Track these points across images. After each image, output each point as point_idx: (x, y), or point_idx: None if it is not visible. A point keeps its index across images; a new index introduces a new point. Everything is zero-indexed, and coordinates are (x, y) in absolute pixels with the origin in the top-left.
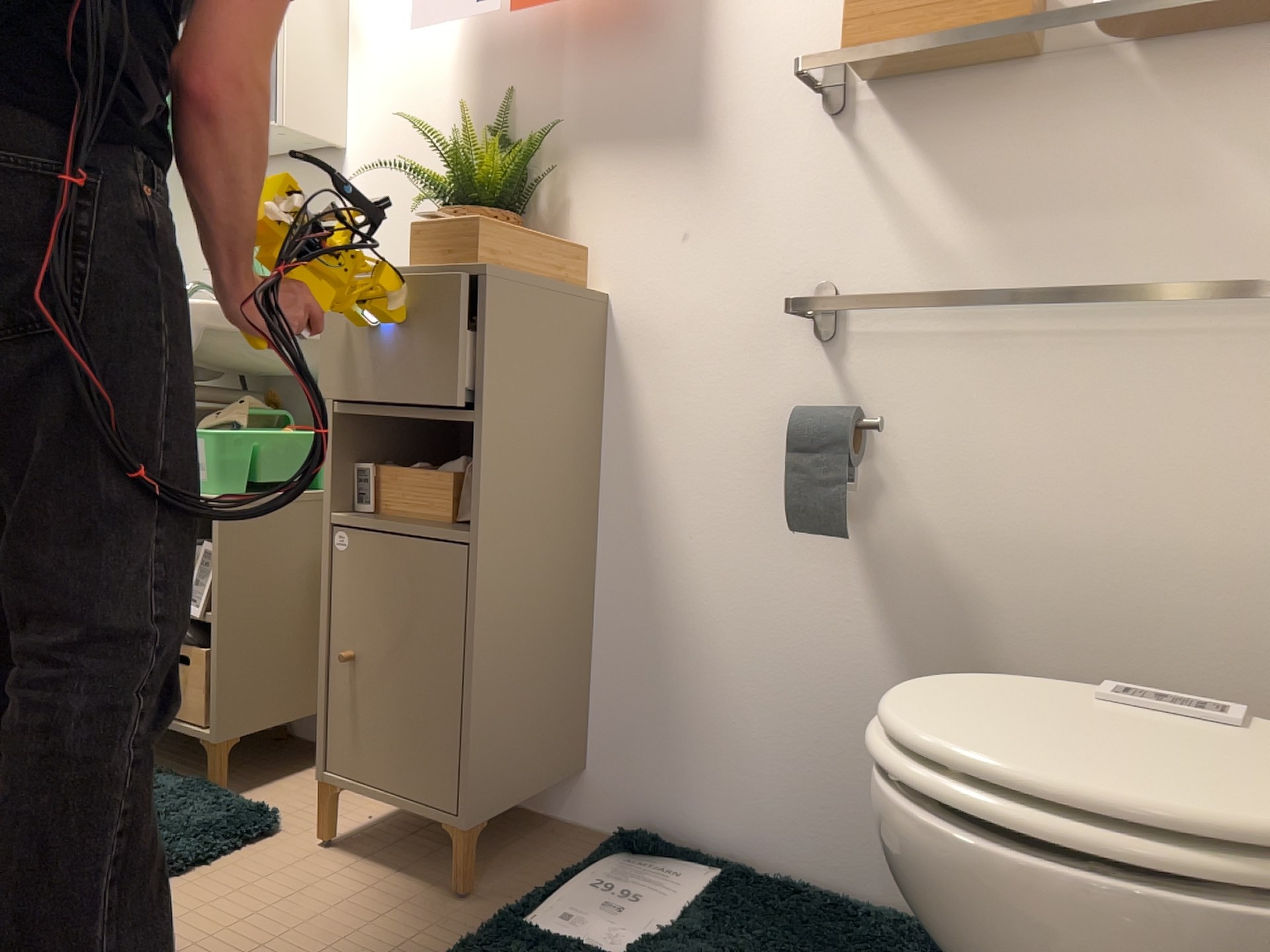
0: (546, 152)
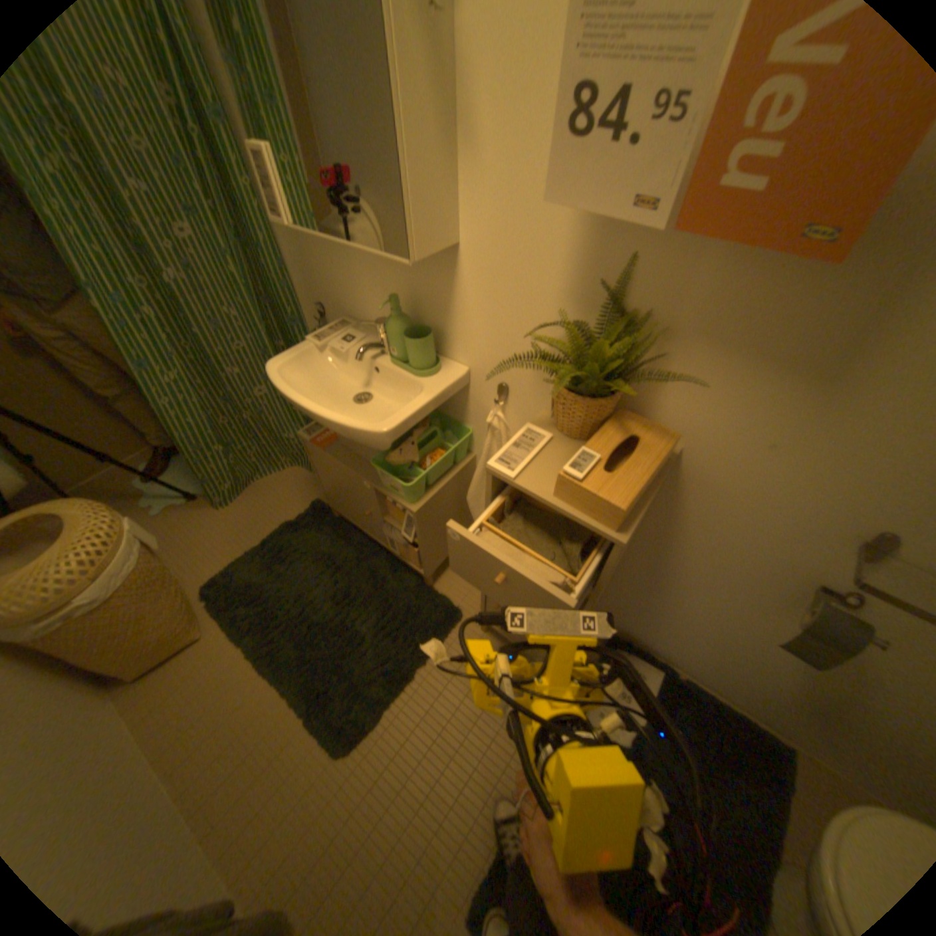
0: (658, 322)
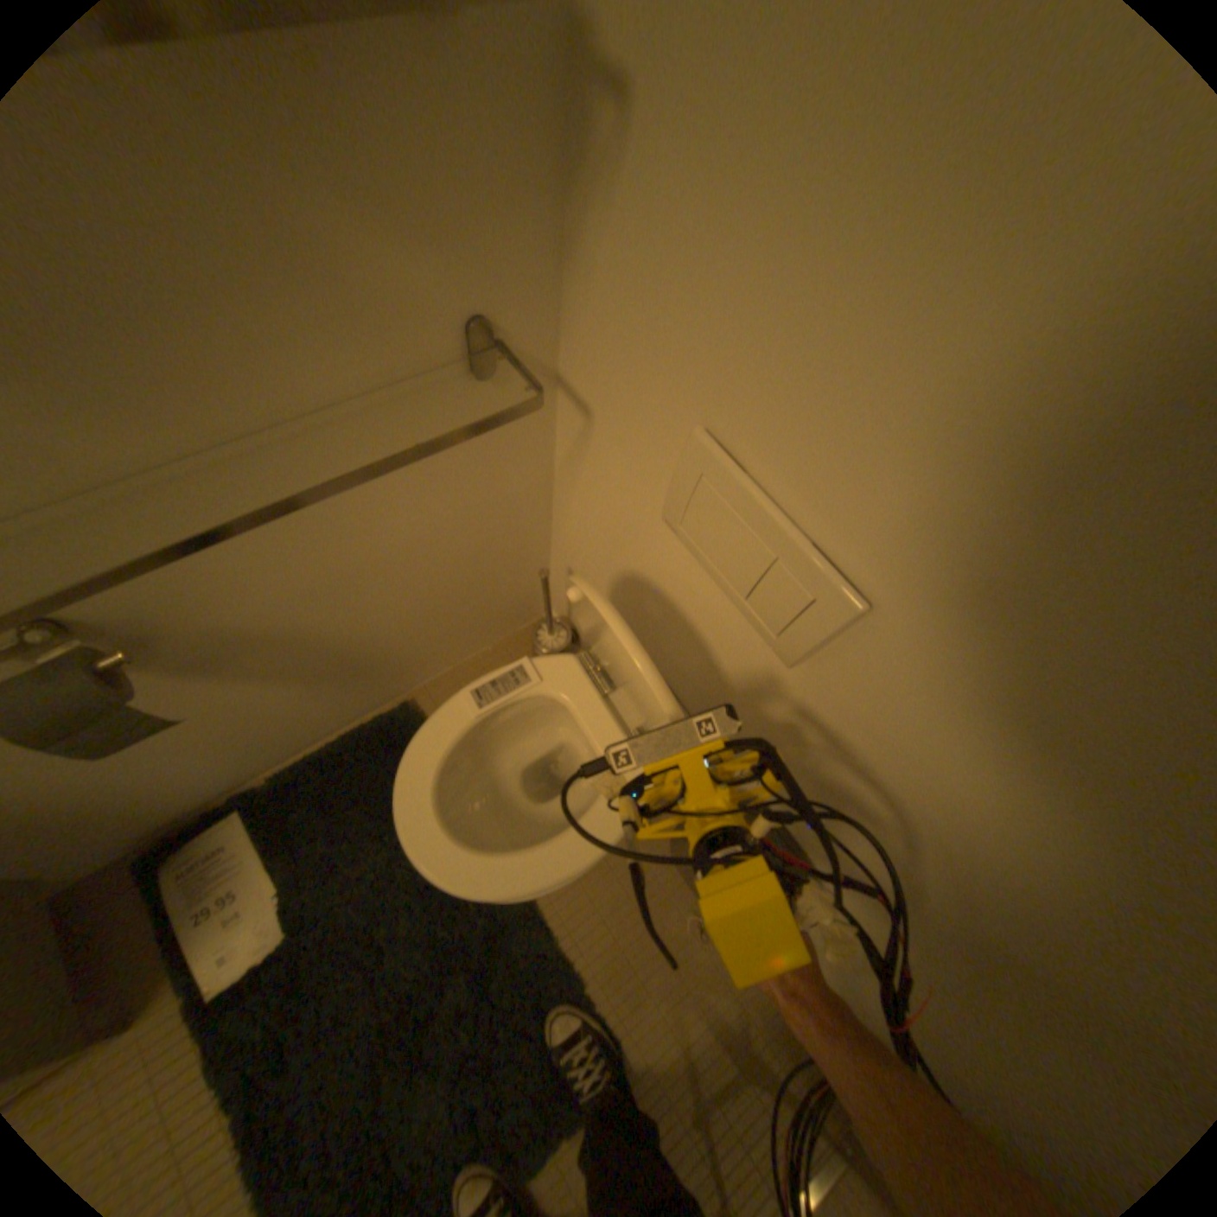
0: None
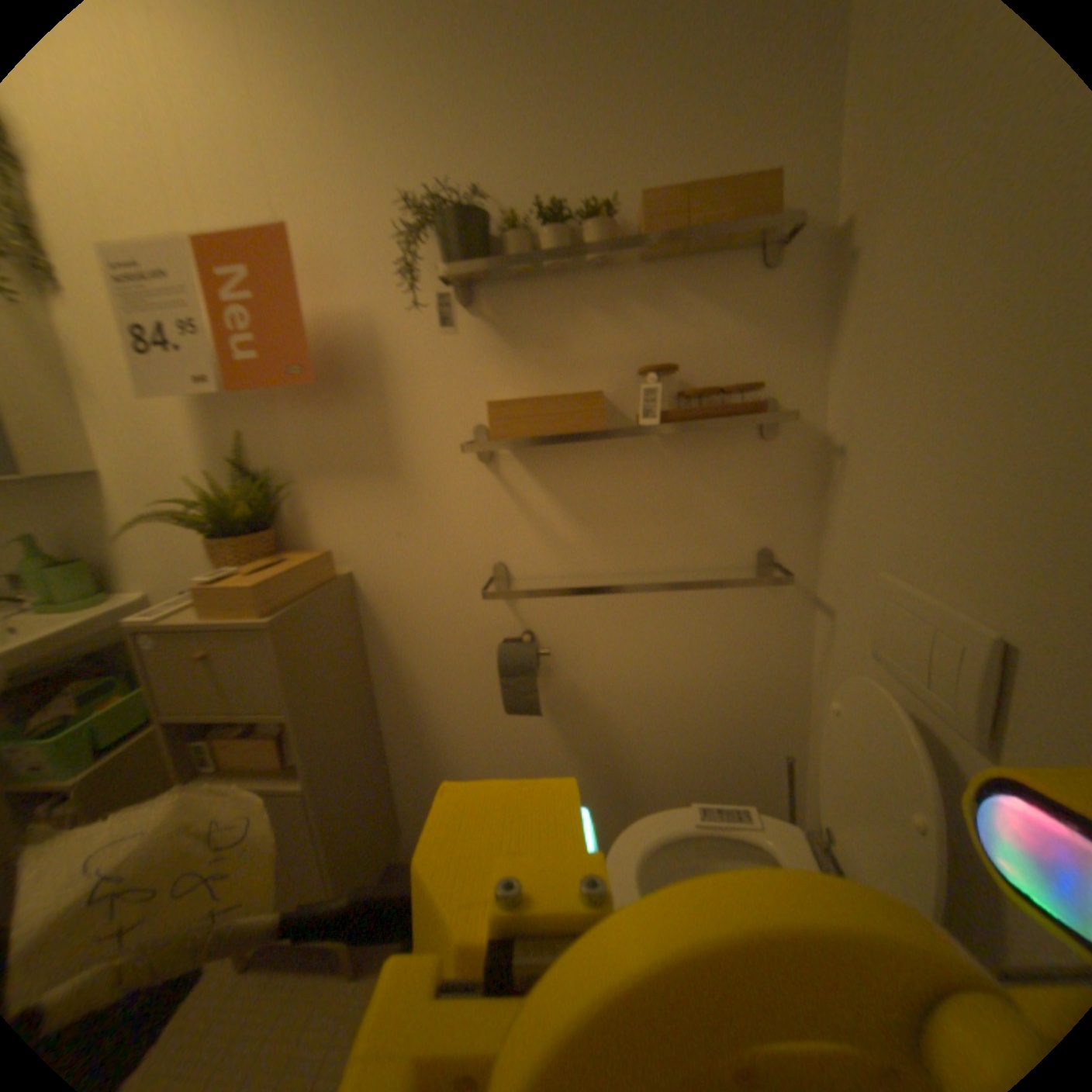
0: (276, 474)
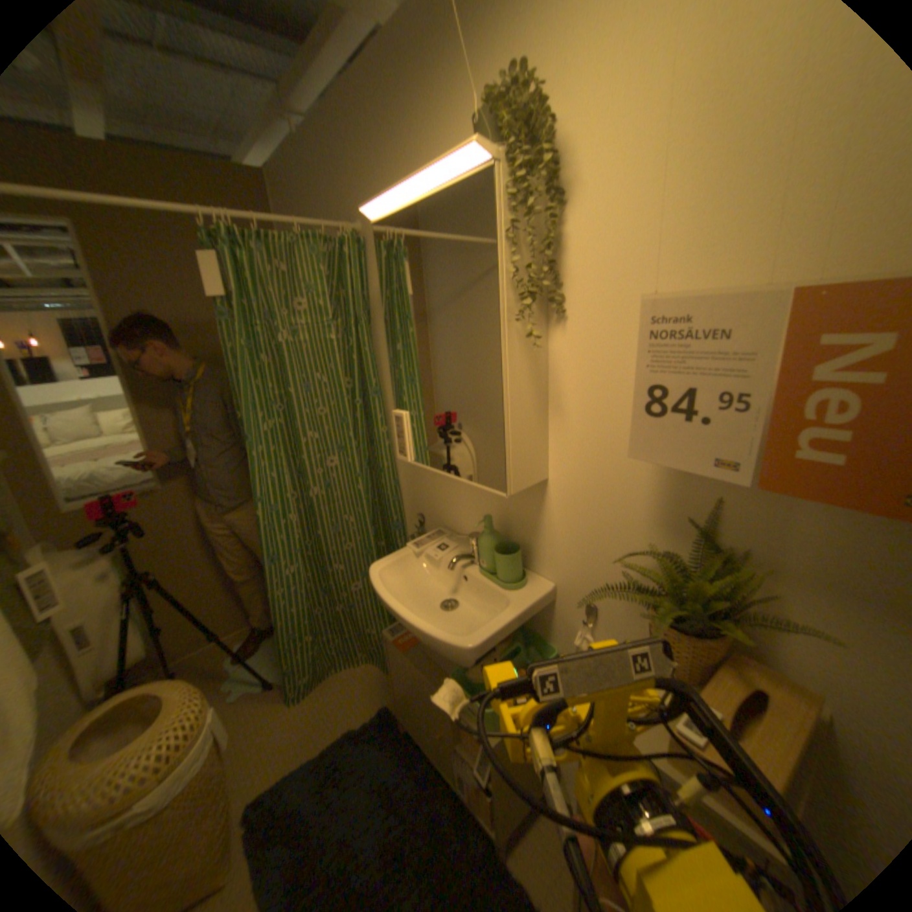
0: (760, 562)
